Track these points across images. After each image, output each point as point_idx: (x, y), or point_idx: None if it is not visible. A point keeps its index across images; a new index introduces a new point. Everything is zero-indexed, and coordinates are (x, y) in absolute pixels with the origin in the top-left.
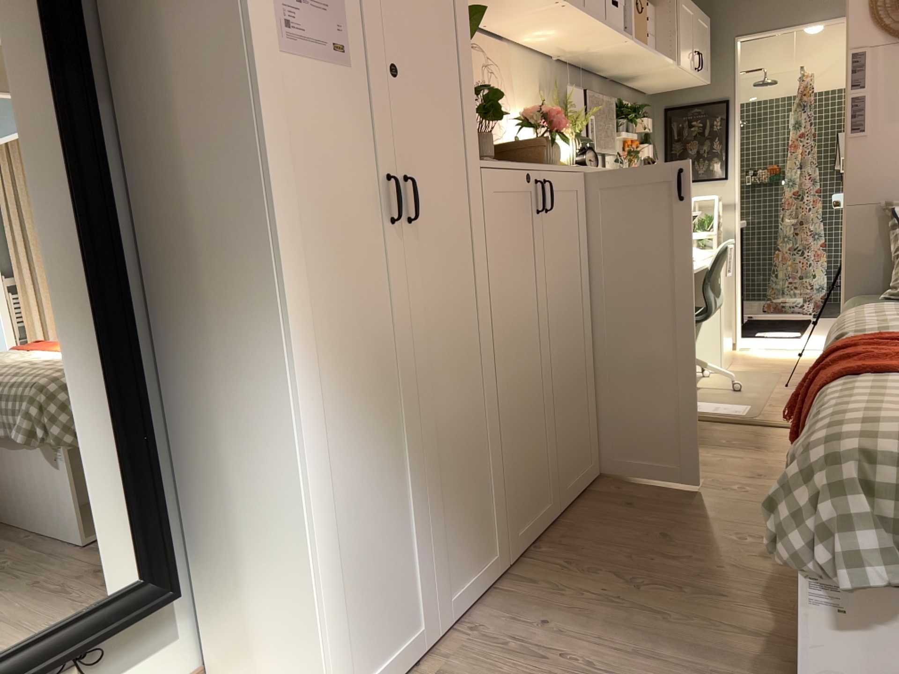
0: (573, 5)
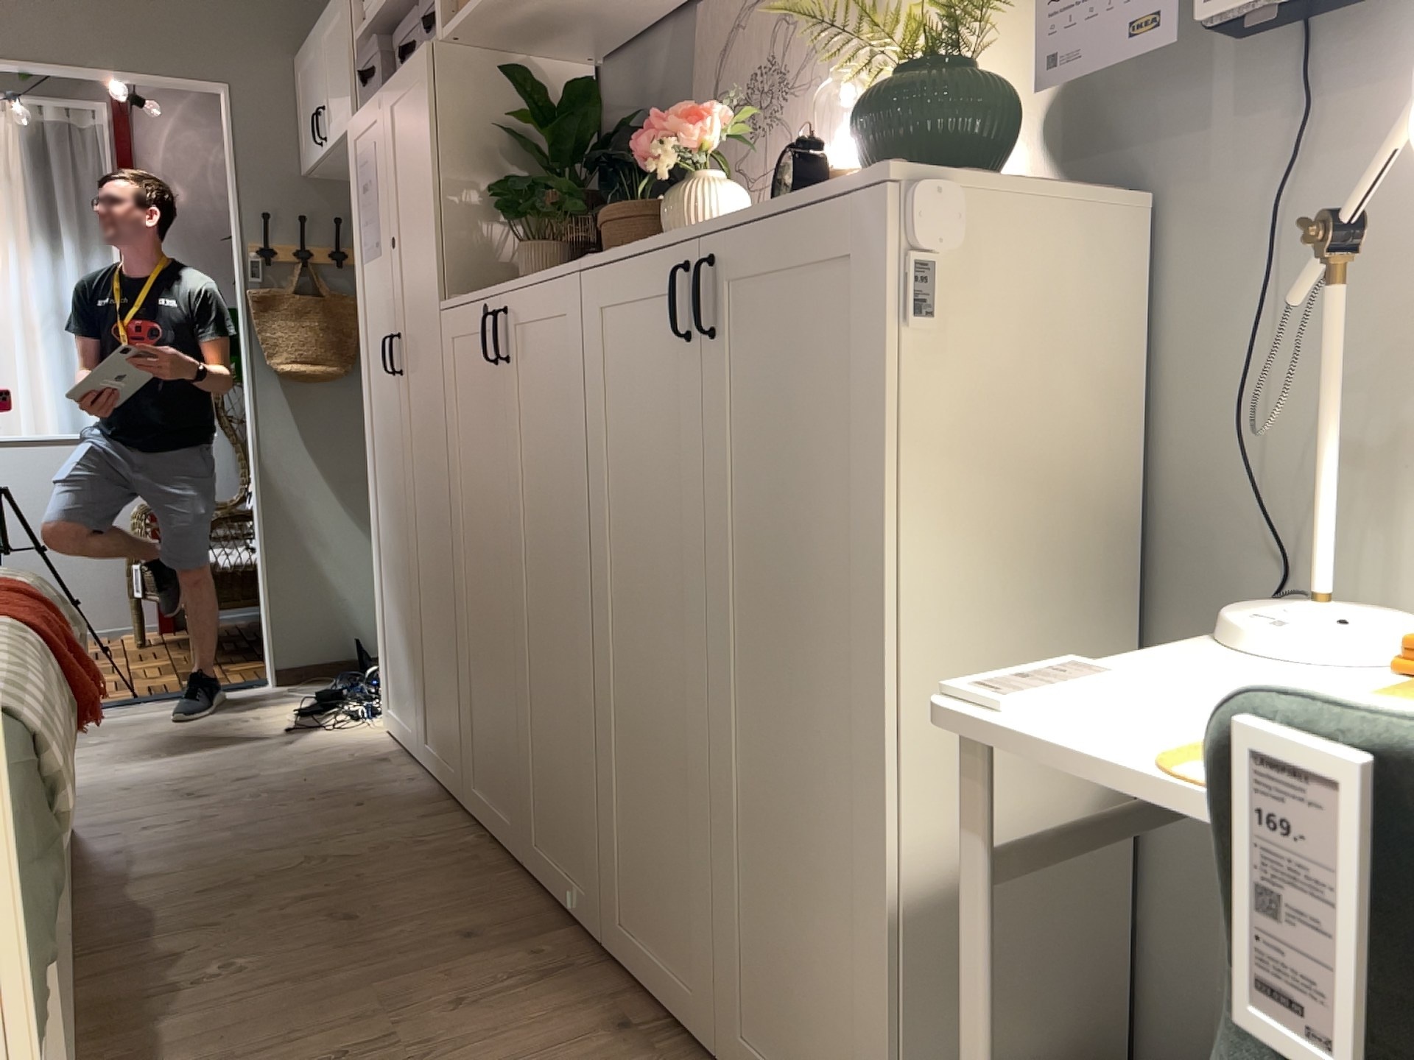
0: None
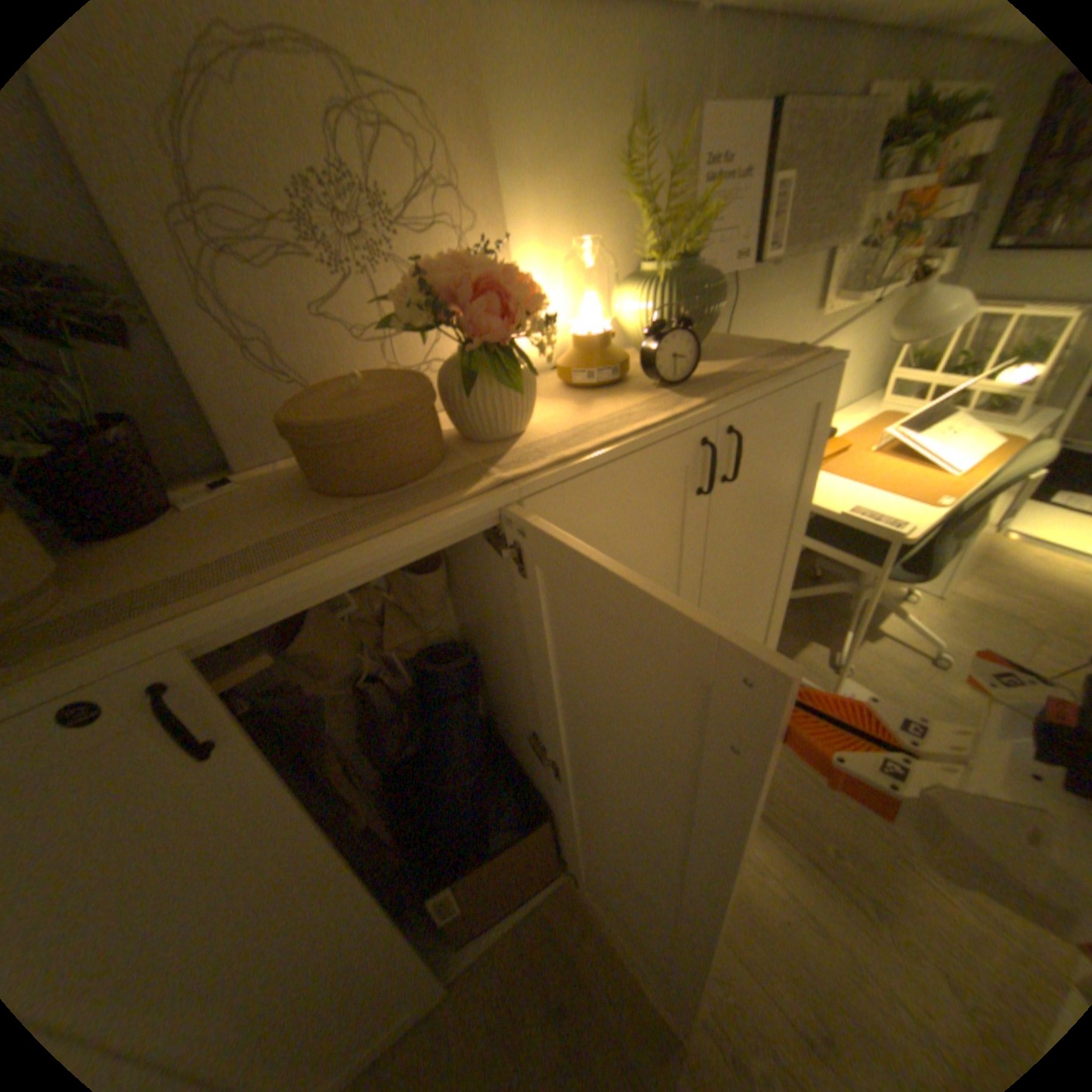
0: None
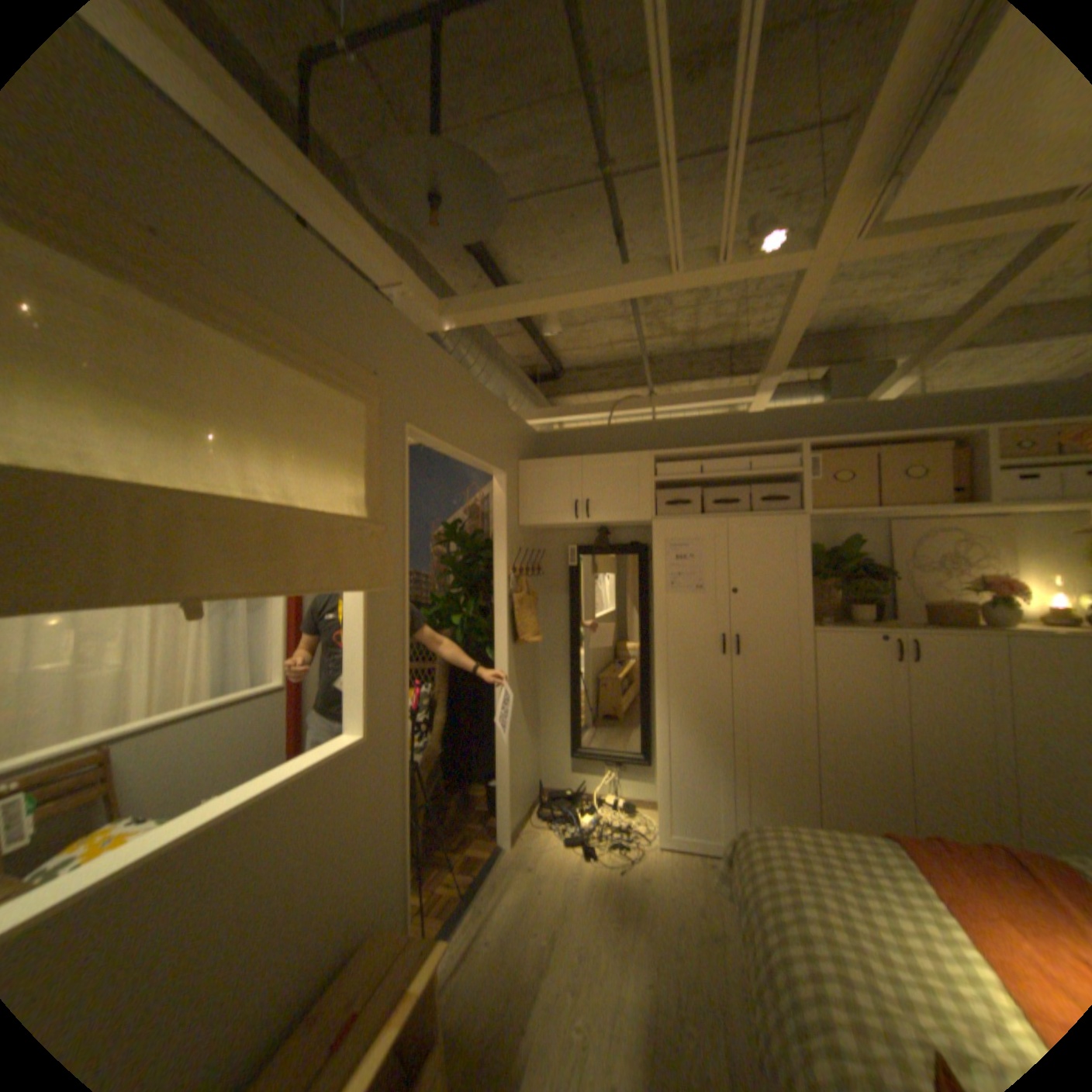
0: (1011, 507)
